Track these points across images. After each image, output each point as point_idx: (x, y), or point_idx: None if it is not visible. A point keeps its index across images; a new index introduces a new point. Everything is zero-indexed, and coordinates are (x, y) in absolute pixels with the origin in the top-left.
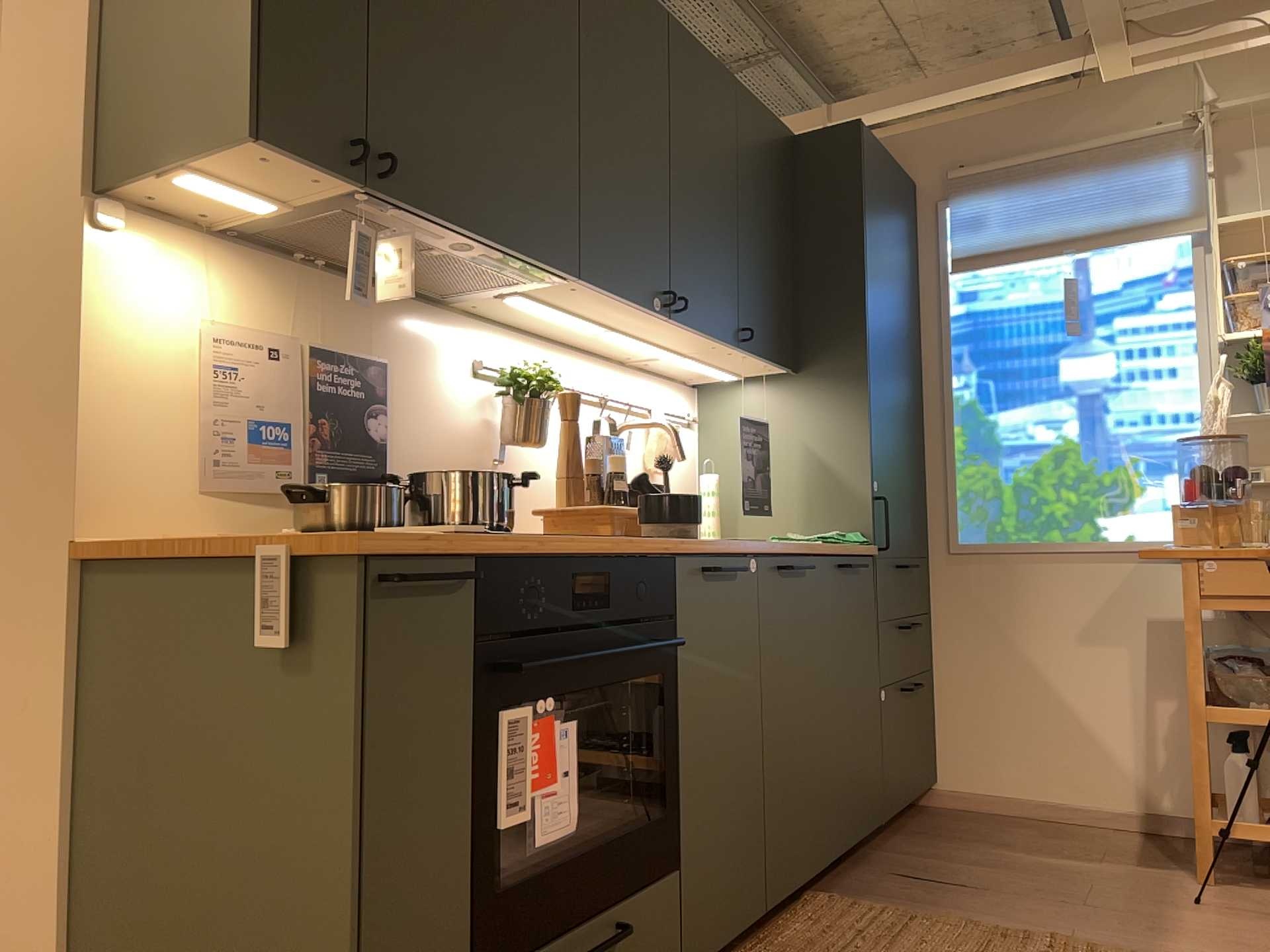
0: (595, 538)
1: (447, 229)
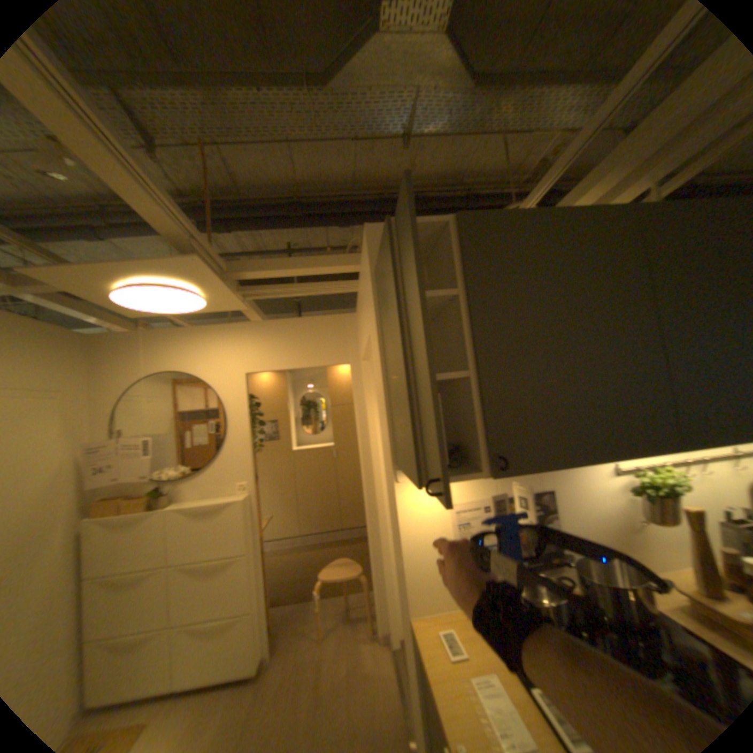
0: None
1: (559, 467)
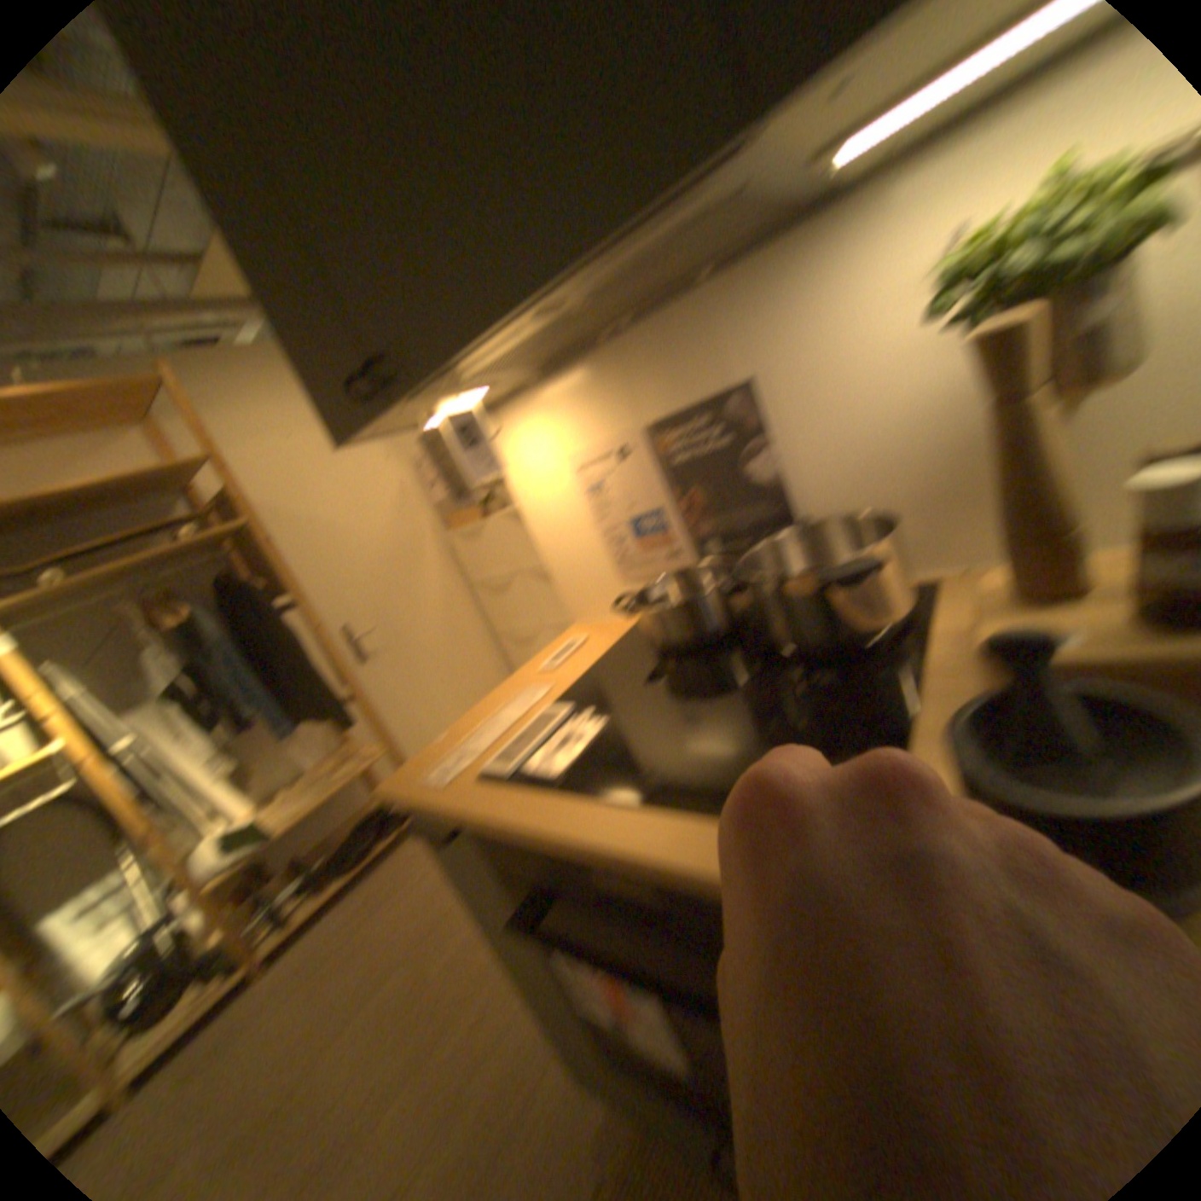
0: (653, 827)
1: (481, 345)
